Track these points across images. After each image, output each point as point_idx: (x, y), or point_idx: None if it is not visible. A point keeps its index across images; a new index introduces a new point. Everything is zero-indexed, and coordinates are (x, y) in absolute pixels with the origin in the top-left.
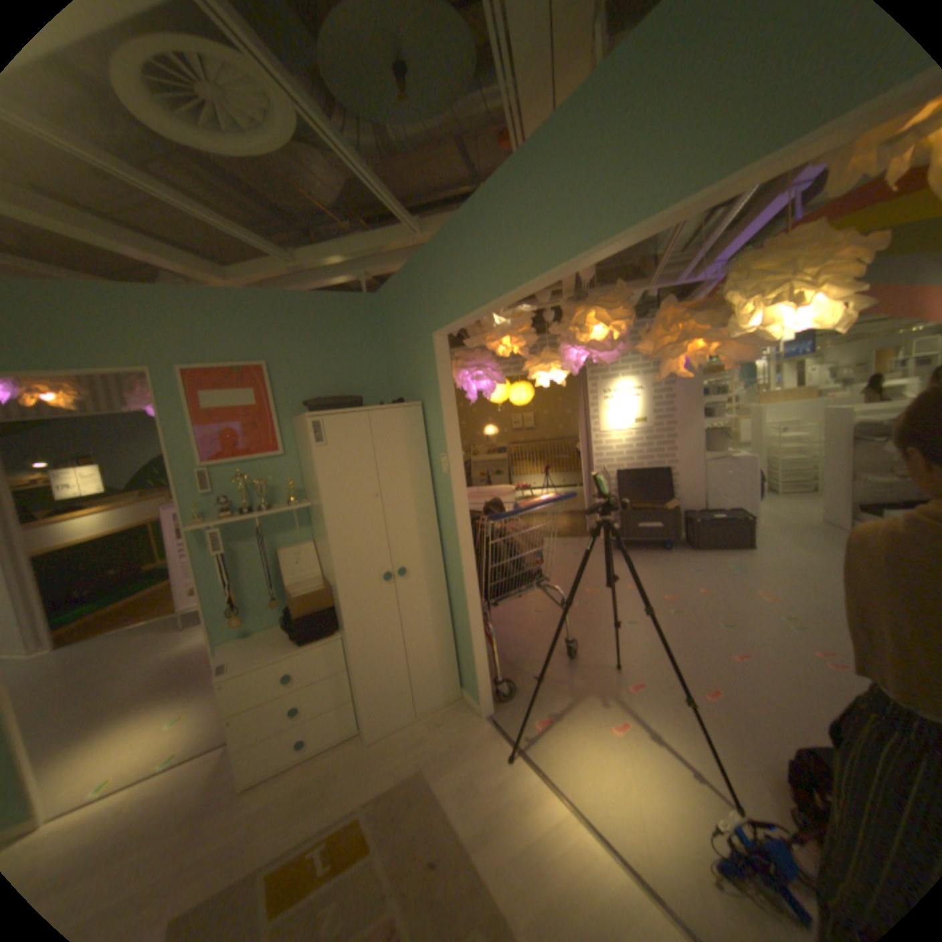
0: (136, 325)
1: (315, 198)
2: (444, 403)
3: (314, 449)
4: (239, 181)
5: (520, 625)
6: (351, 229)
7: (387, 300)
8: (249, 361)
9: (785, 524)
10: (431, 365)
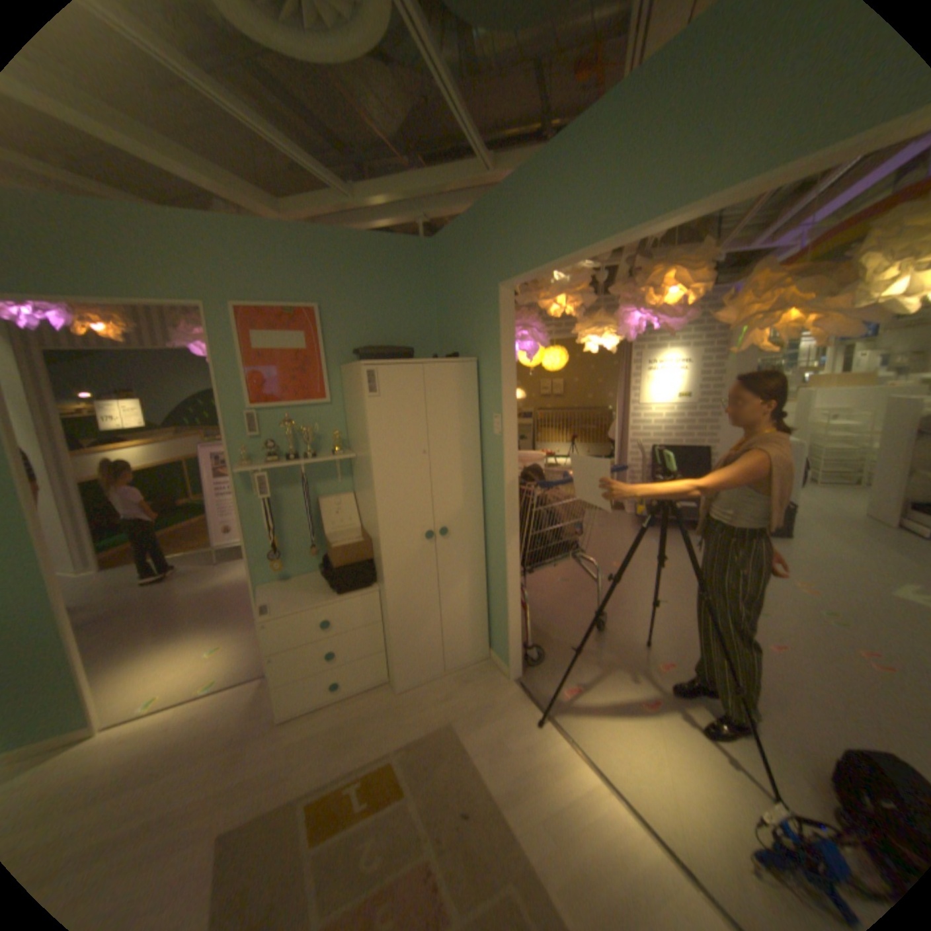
0: (192, 255)
1: (374, 128)
2: (504, 360)
3: (368, 400)
4: (298, 103)
5: (546, 592)
6: (409, 165)
7: (446, 246)
8: (302, 303)
9: (824, 515)
10: (494, 318)
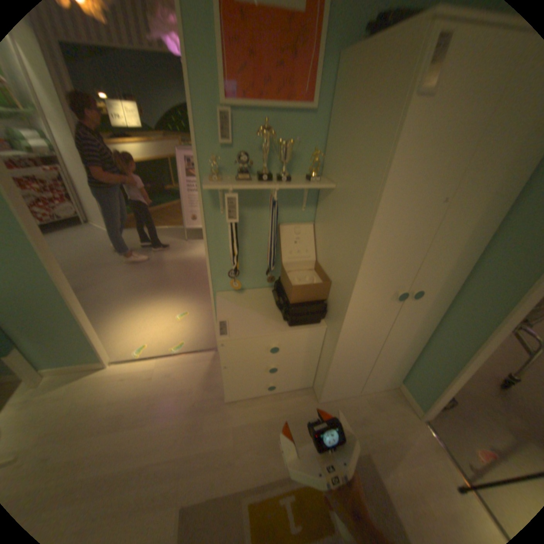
0: None
1: None
2: None
3: (417, 96)
4: None
5: None
6: None
7: None
8: None
9: None
10: None
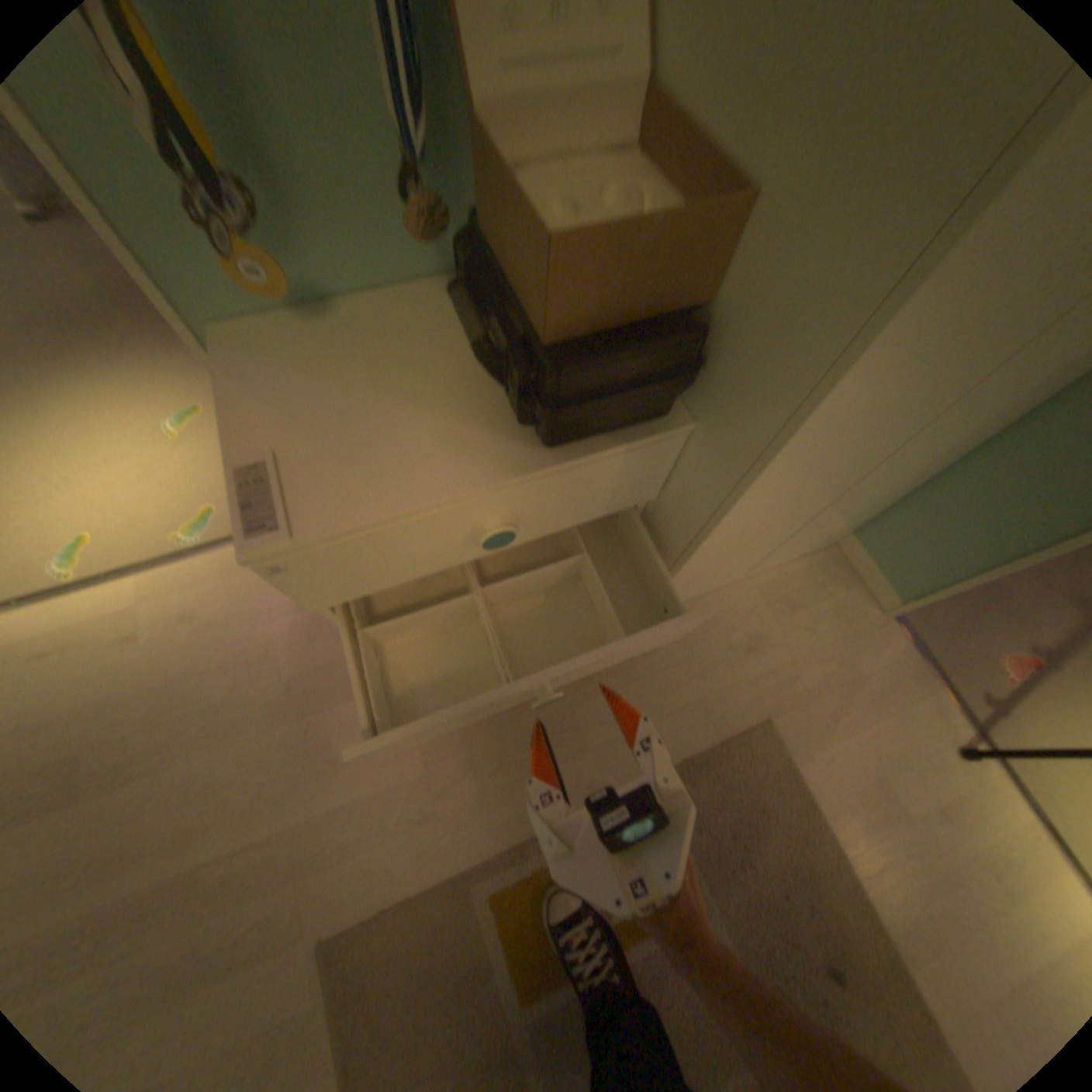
0: None
1: None
2: None
3: None
4: None
5: None
6: None
7: None
8: None
9: None
10: None
